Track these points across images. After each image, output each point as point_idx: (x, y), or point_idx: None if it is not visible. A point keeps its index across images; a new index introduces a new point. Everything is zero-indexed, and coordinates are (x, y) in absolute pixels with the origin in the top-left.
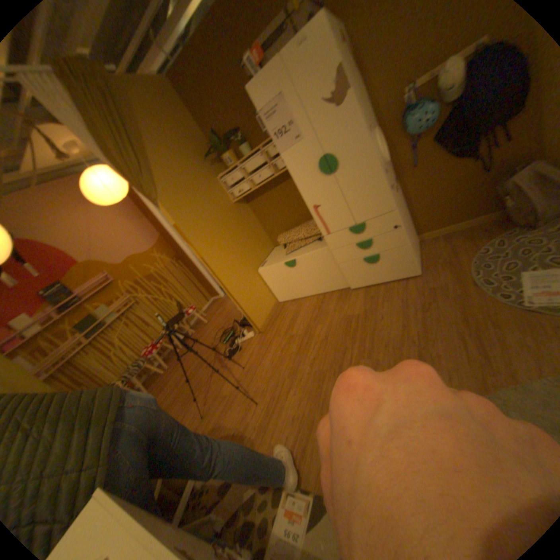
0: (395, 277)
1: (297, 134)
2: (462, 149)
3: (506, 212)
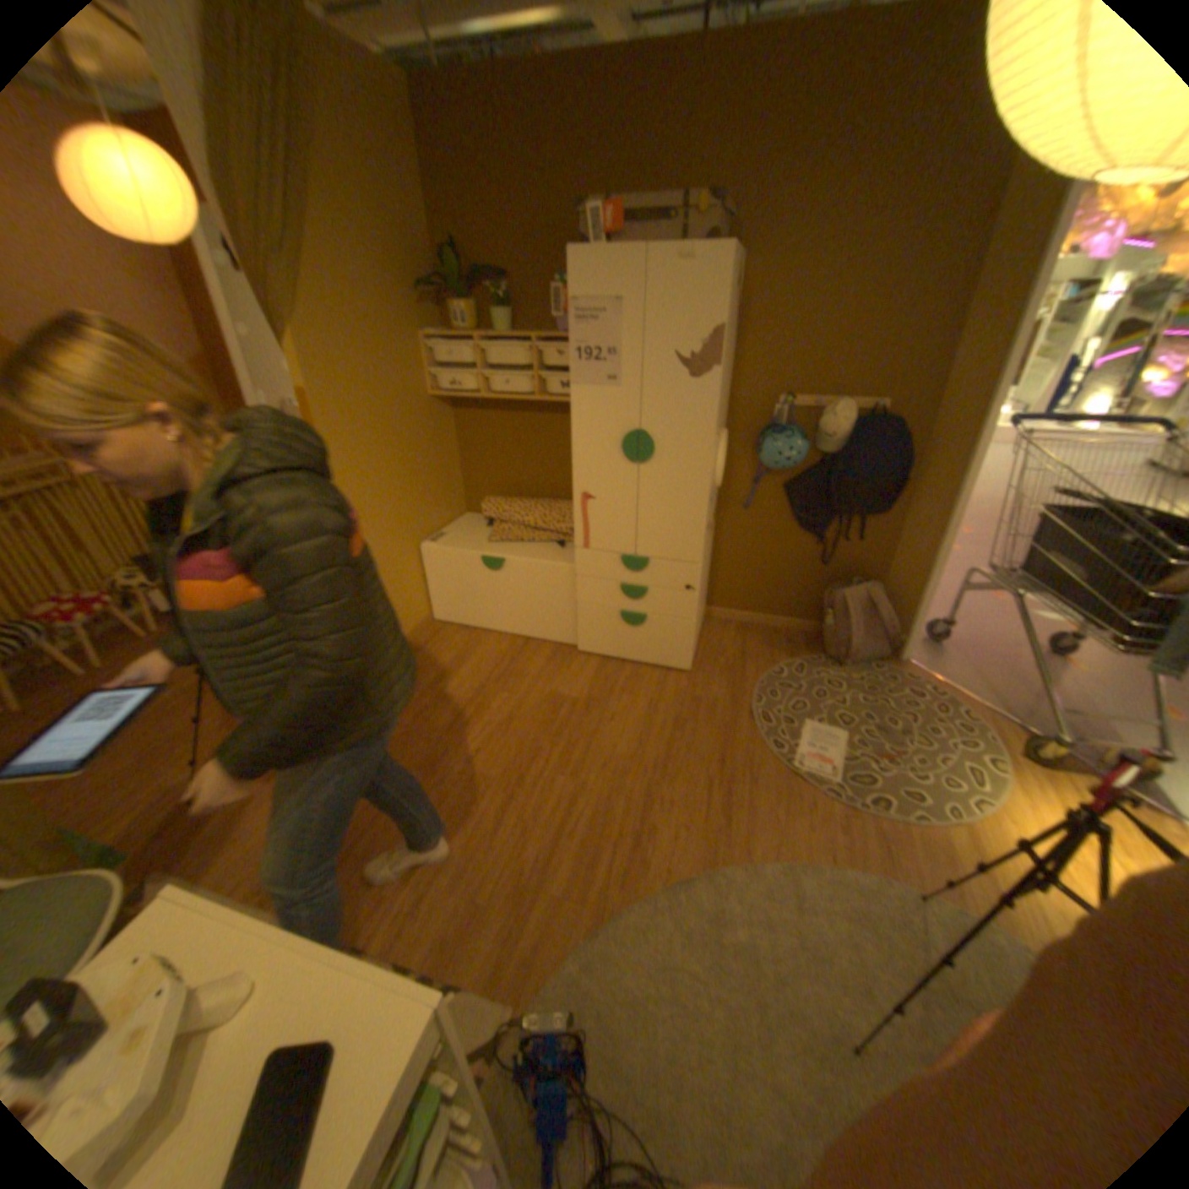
0: (652, 662)
1: (614, 378)
2: (810, 521)
3: (821, 629)
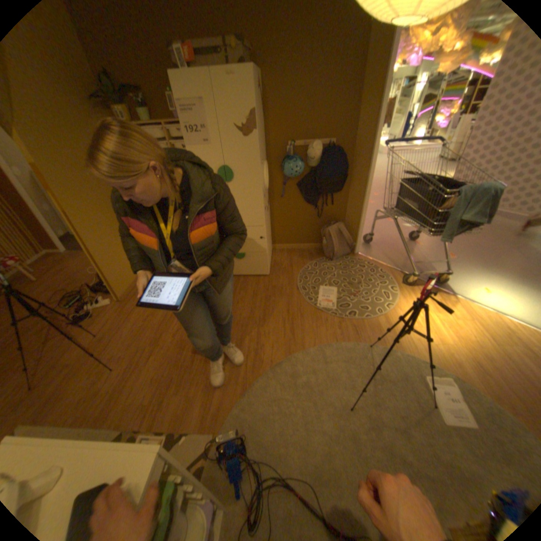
0: (251, 273)
1: (205, 140)
2: (309, 199)
3: (321, 246)
